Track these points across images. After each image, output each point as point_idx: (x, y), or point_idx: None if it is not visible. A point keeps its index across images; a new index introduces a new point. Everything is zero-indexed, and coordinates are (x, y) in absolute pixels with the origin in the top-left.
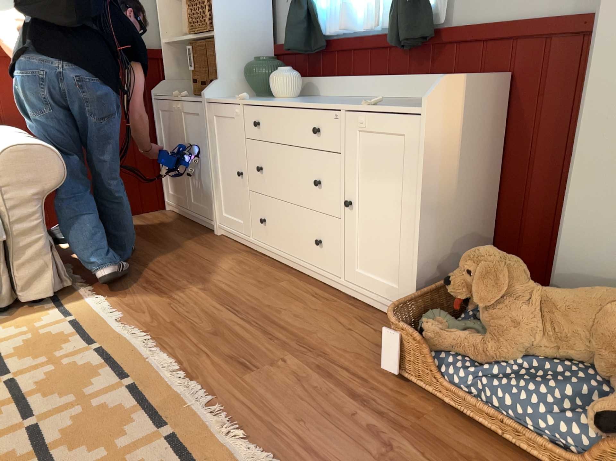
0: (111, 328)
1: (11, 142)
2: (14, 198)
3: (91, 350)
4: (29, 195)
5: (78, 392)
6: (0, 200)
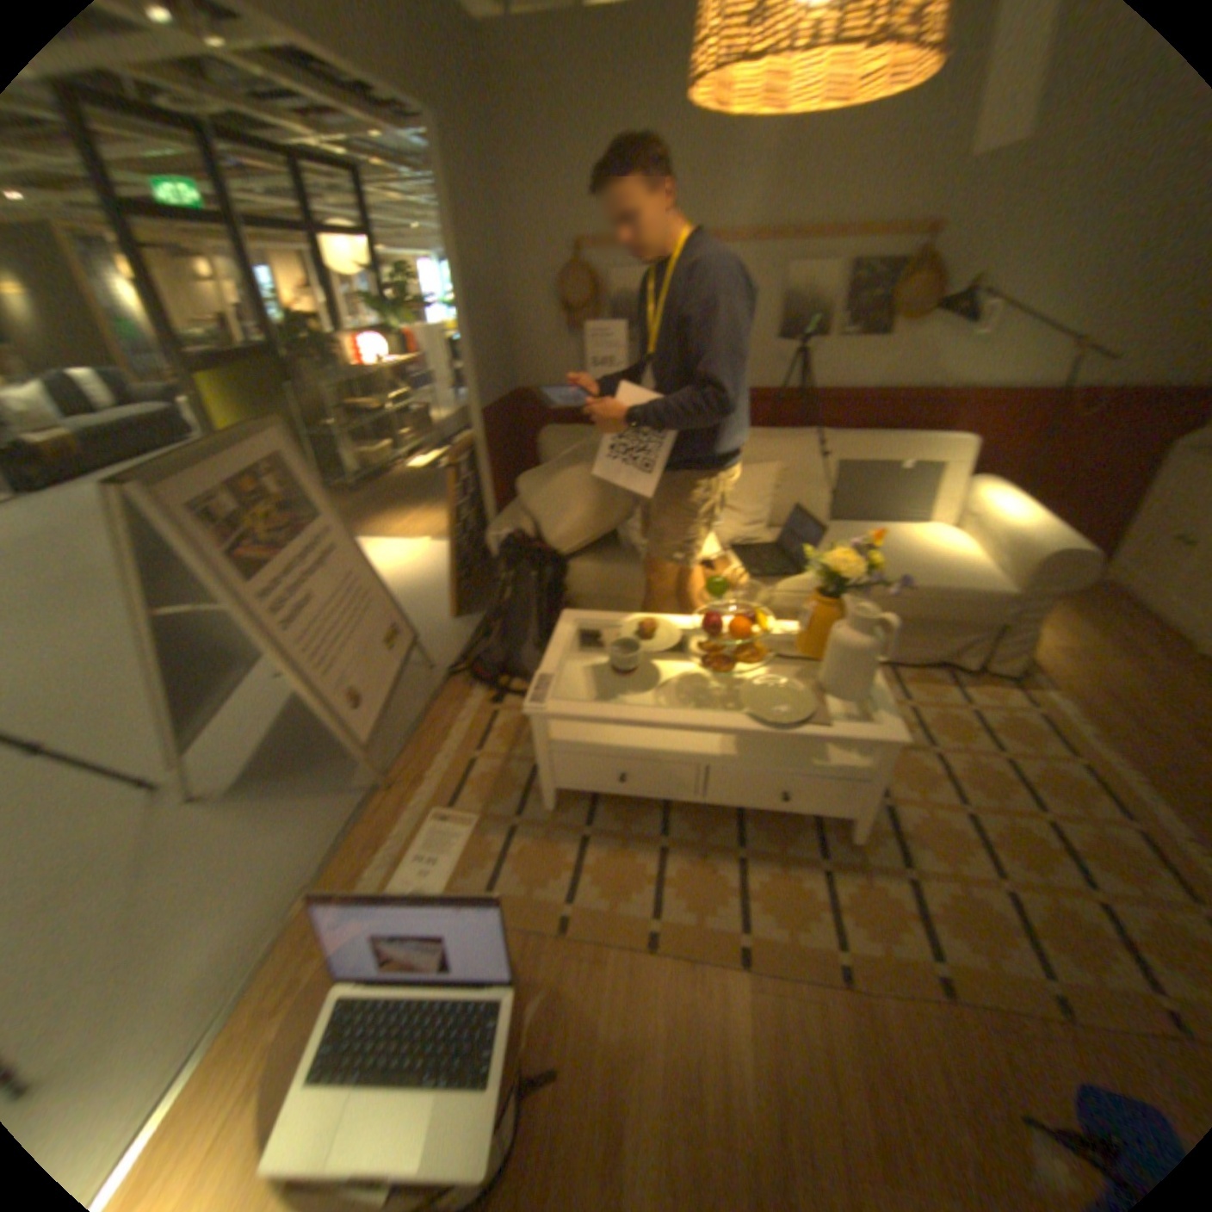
0: (1092, 747)
1: (1054, 537)
2: (1038, 593)
3: (1080, 765)
4: (1052, 593)
5: (1085, 811)
6: (1024, 591)
